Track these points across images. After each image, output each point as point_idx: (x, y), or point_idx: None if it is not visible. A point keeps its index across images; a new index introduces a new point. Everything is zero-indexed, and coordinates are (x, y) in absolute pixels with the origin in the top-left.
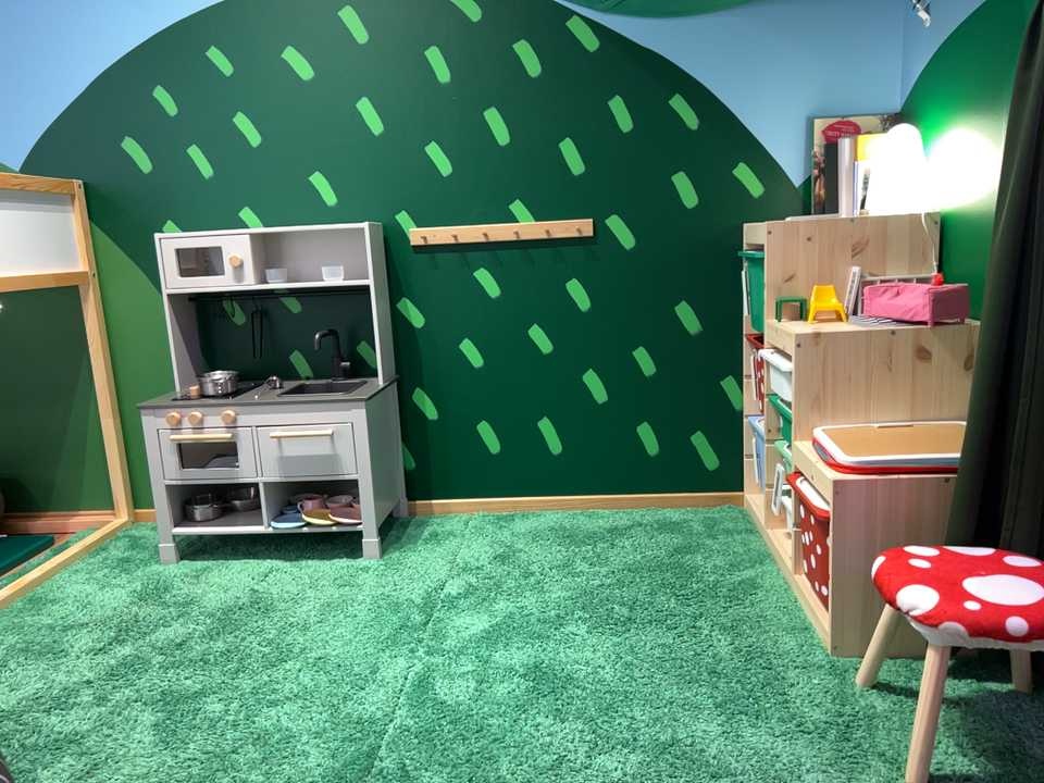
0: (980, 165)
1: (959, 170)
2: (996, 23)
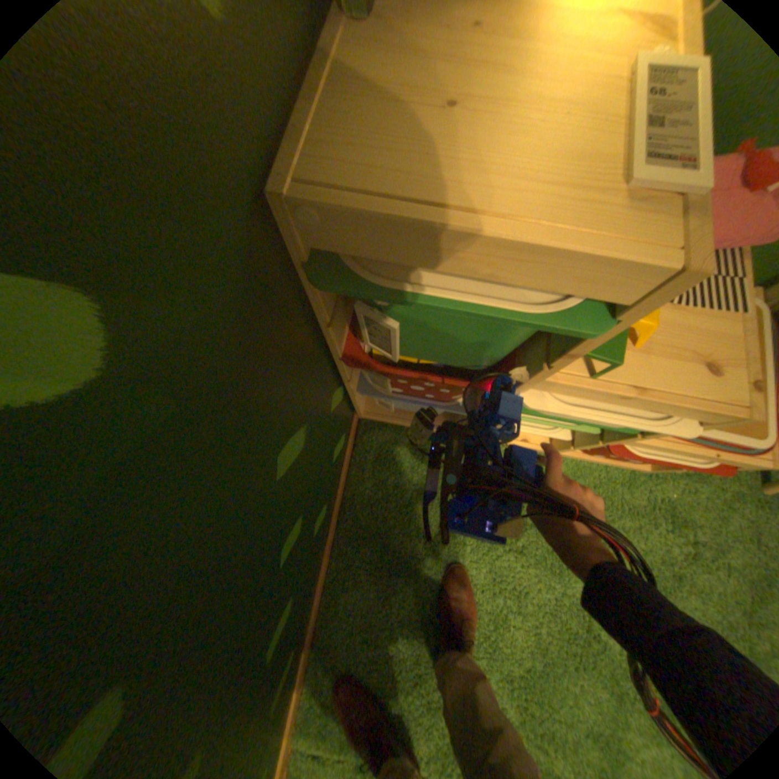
0: None
1: None
2: None
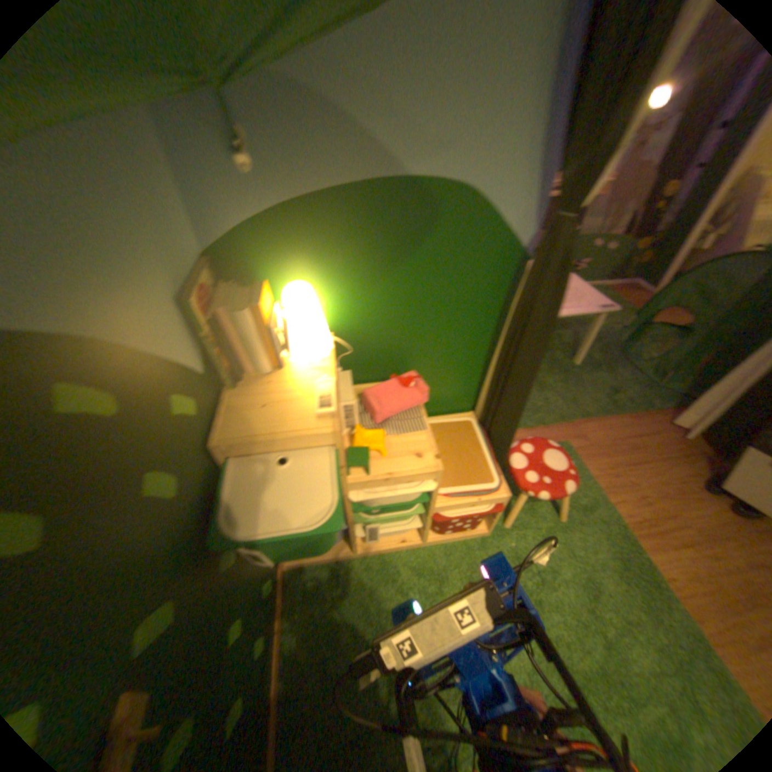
0: (383, 301)
1: (352, 303)
2: (397, 203)
